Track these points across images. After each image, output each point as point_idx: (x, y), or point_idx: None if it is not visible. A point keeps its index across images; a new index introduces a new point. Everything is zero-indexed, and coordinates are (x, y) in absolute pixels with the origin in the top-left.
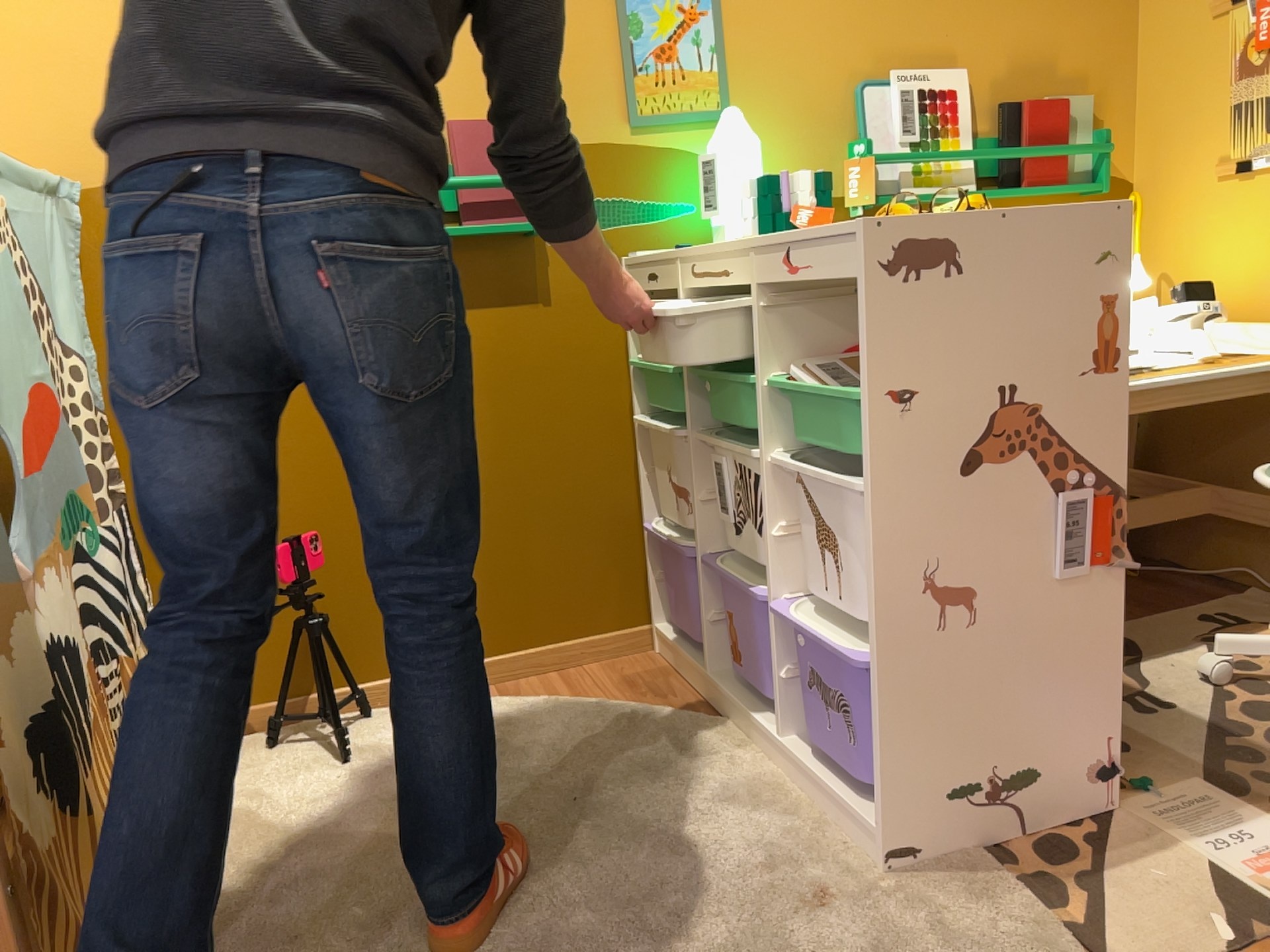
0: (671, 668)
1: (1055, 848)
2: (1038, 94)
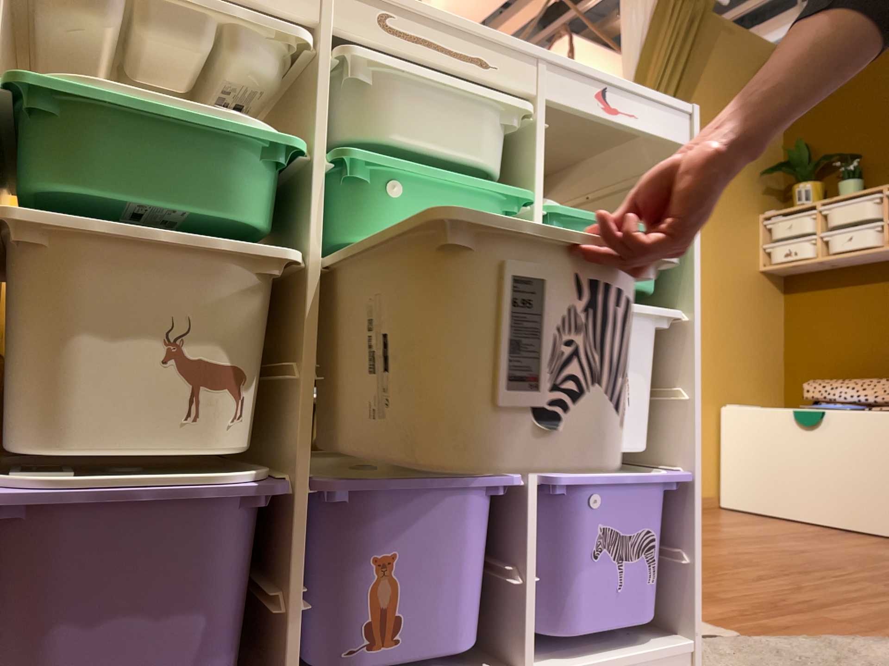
0: None
1: None
2: None
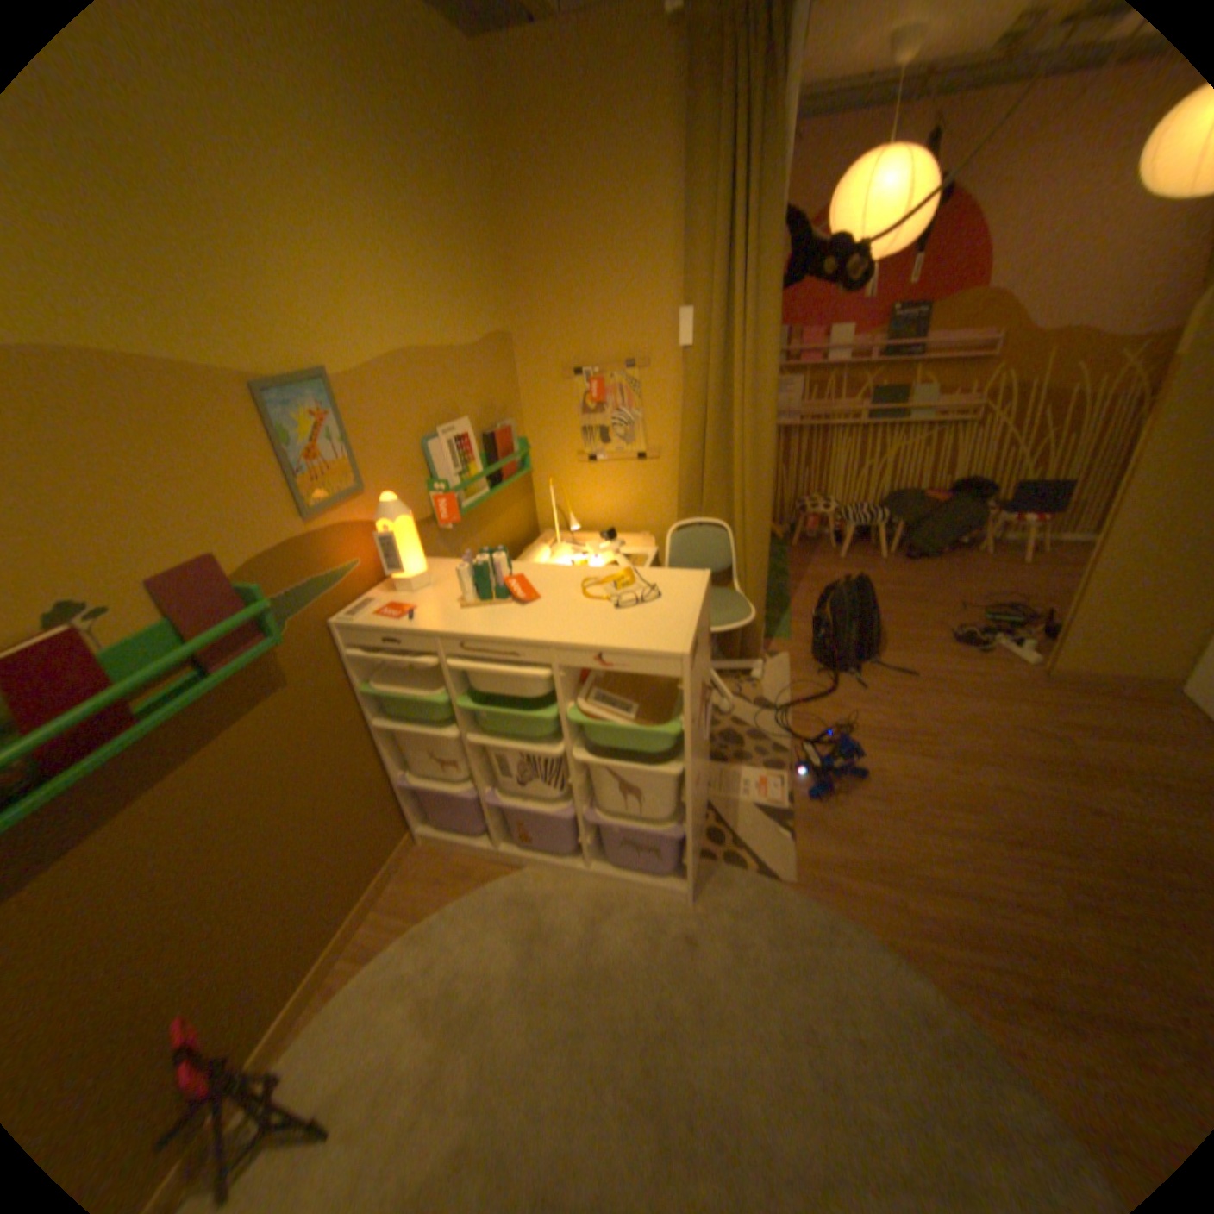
0: (444, 853)
1: (711, 835)
2: (493, 423)
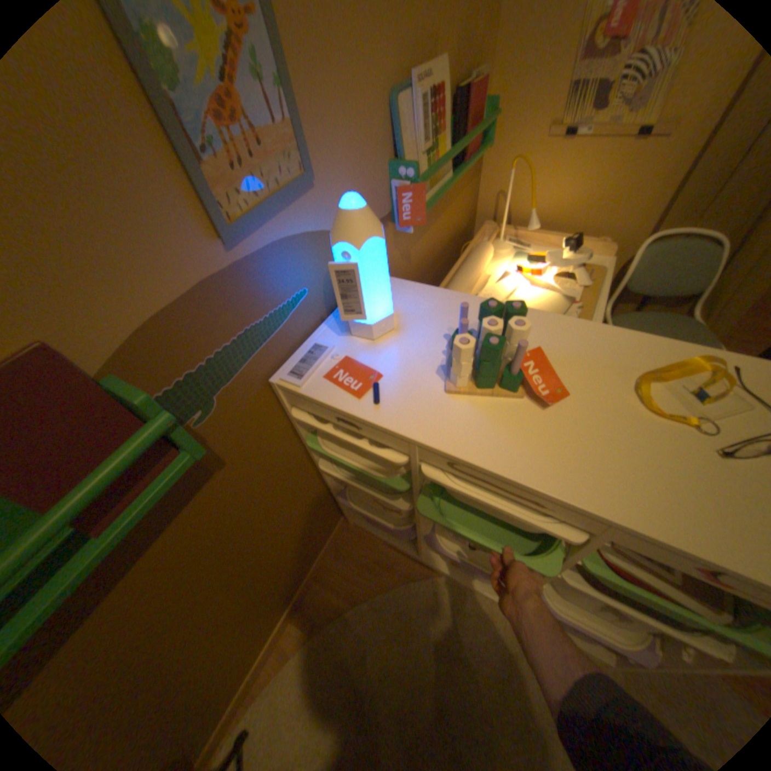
0: (373, 537)
1: None
2: (468, 66)
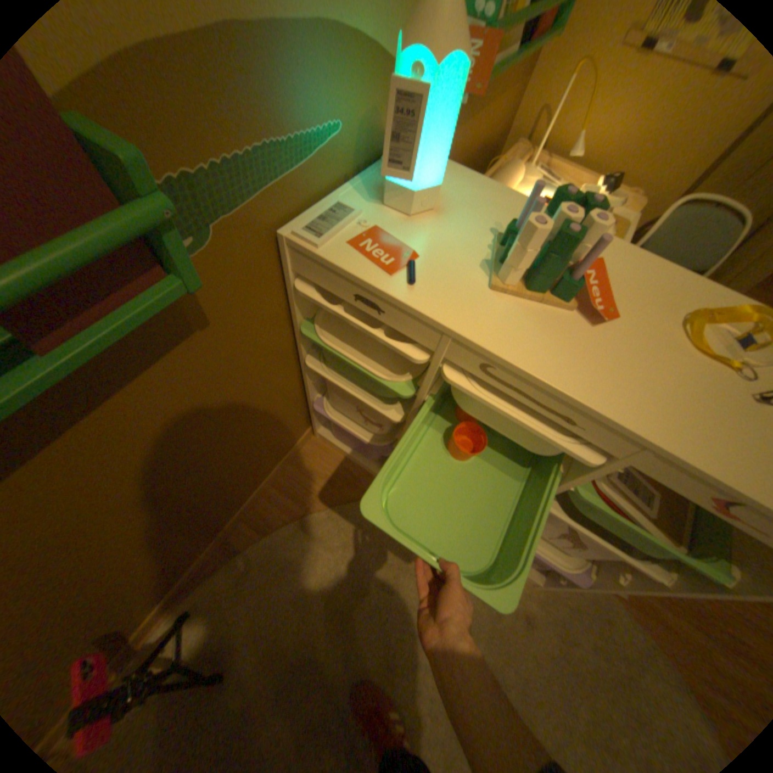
0: (338, 452)
1: None
2: None
